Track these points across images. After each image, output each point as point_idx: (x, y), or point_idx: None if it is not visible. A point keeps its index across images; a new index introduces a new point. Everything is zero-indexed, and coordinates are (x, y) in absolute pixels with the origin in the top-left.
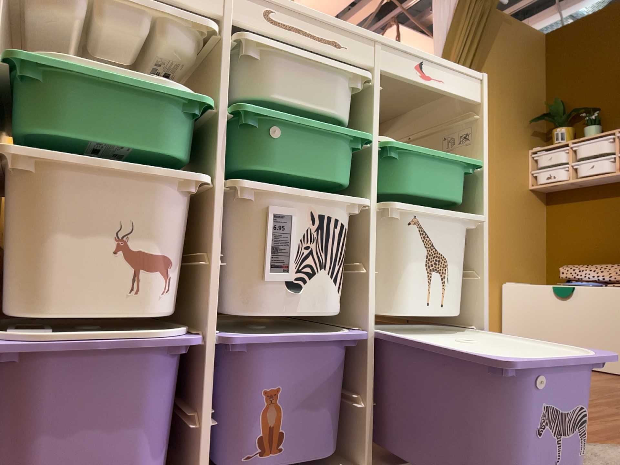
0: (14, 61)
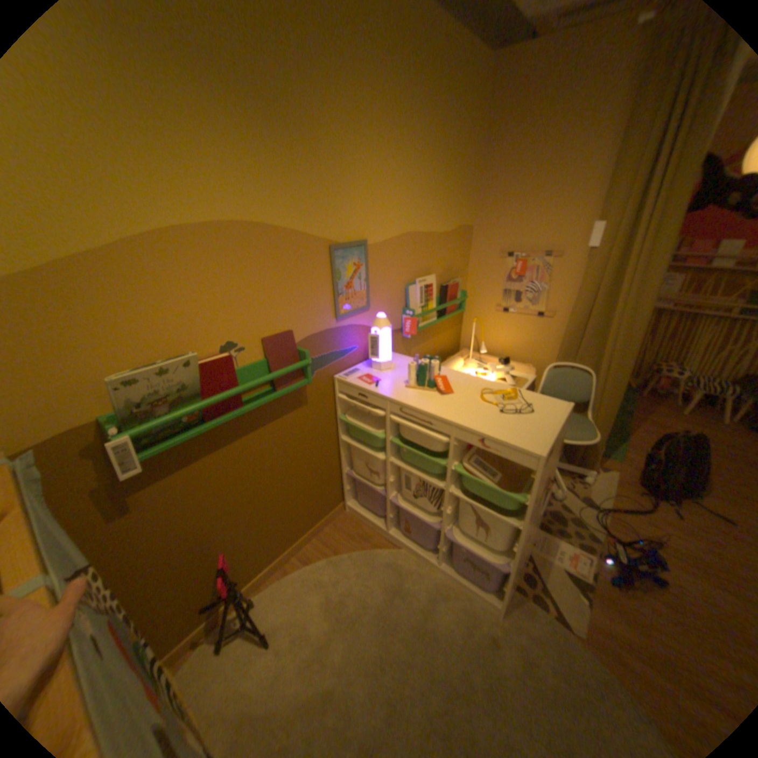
0: (342, 415)
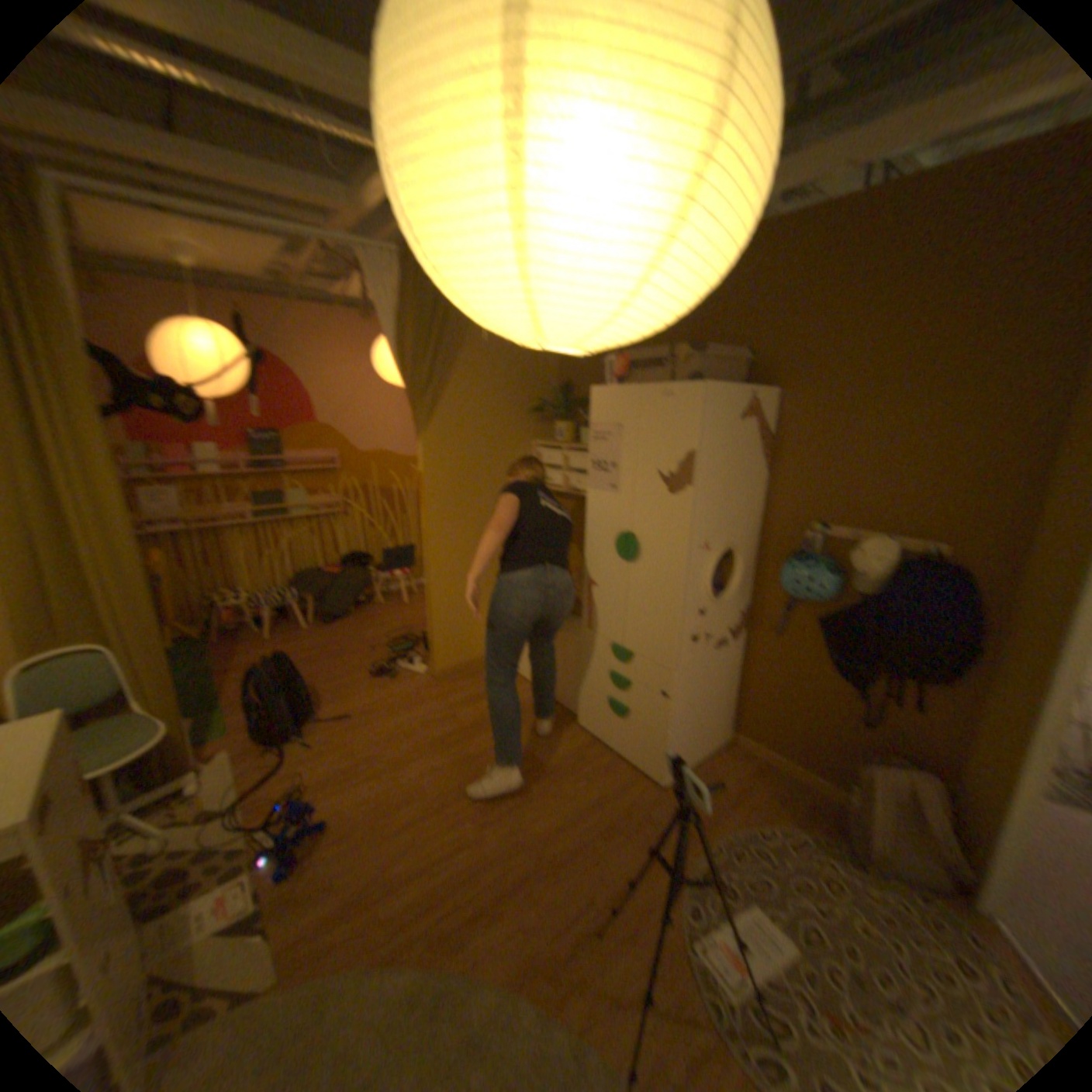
0: None
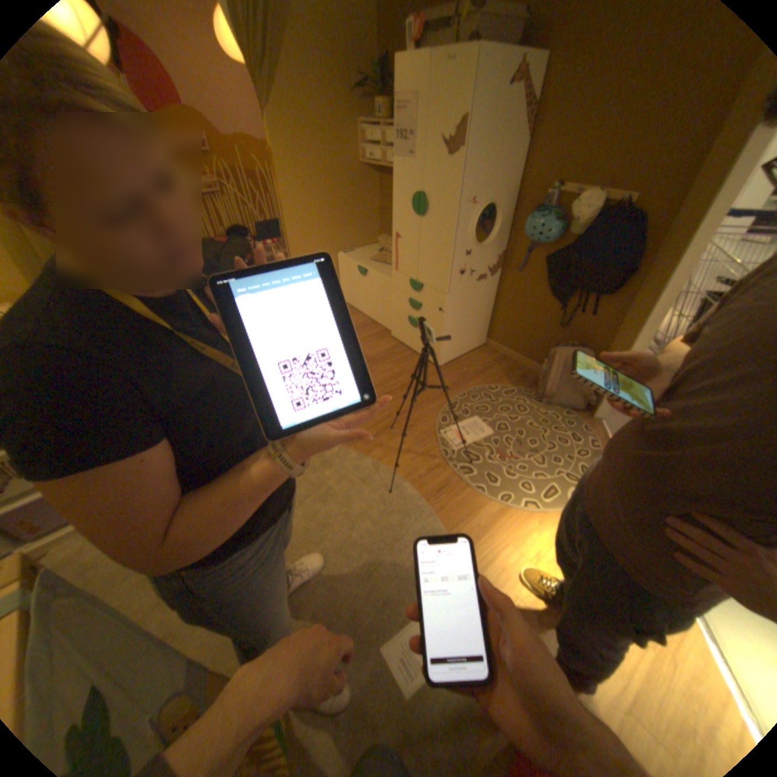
0: None
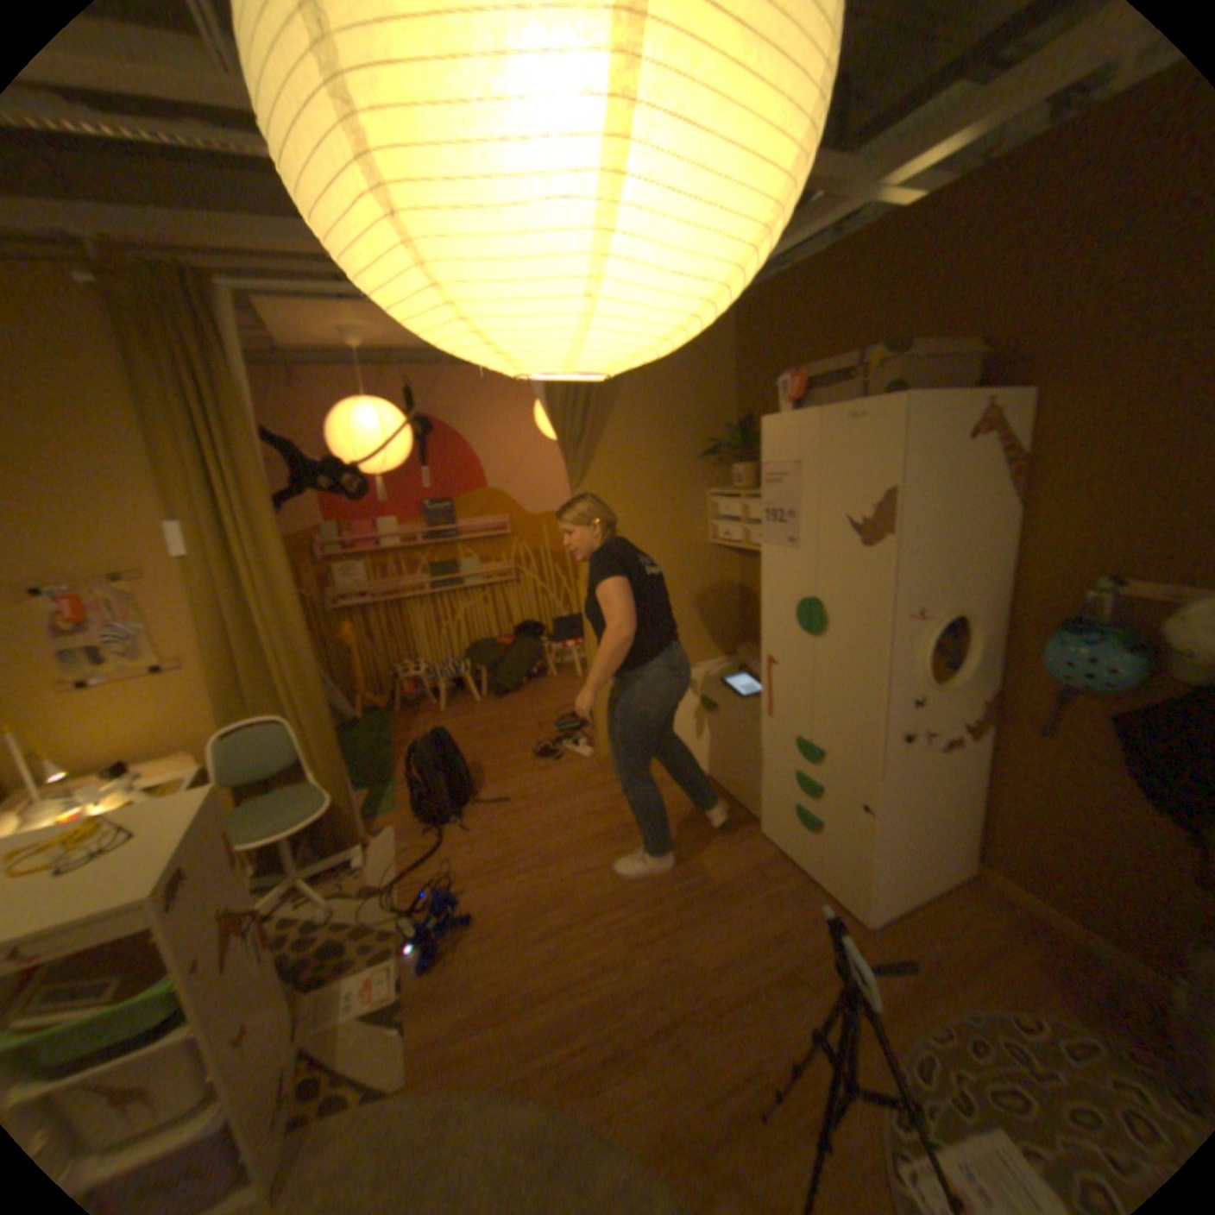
0: None
